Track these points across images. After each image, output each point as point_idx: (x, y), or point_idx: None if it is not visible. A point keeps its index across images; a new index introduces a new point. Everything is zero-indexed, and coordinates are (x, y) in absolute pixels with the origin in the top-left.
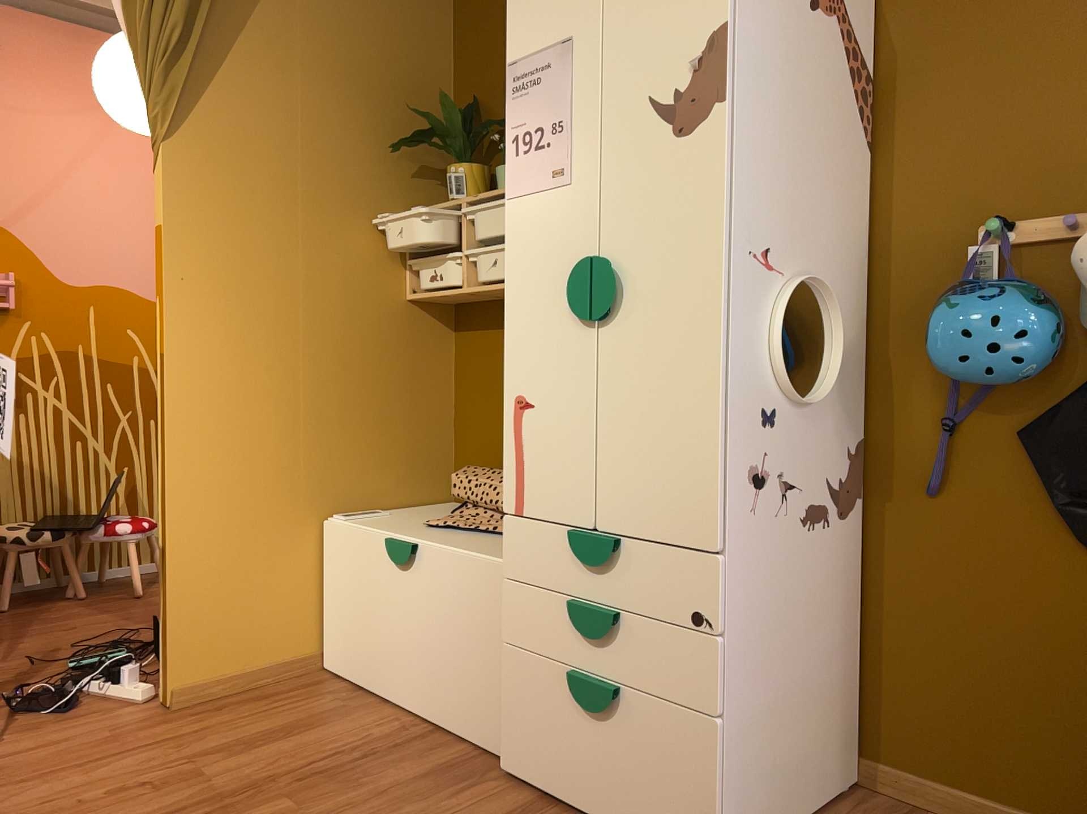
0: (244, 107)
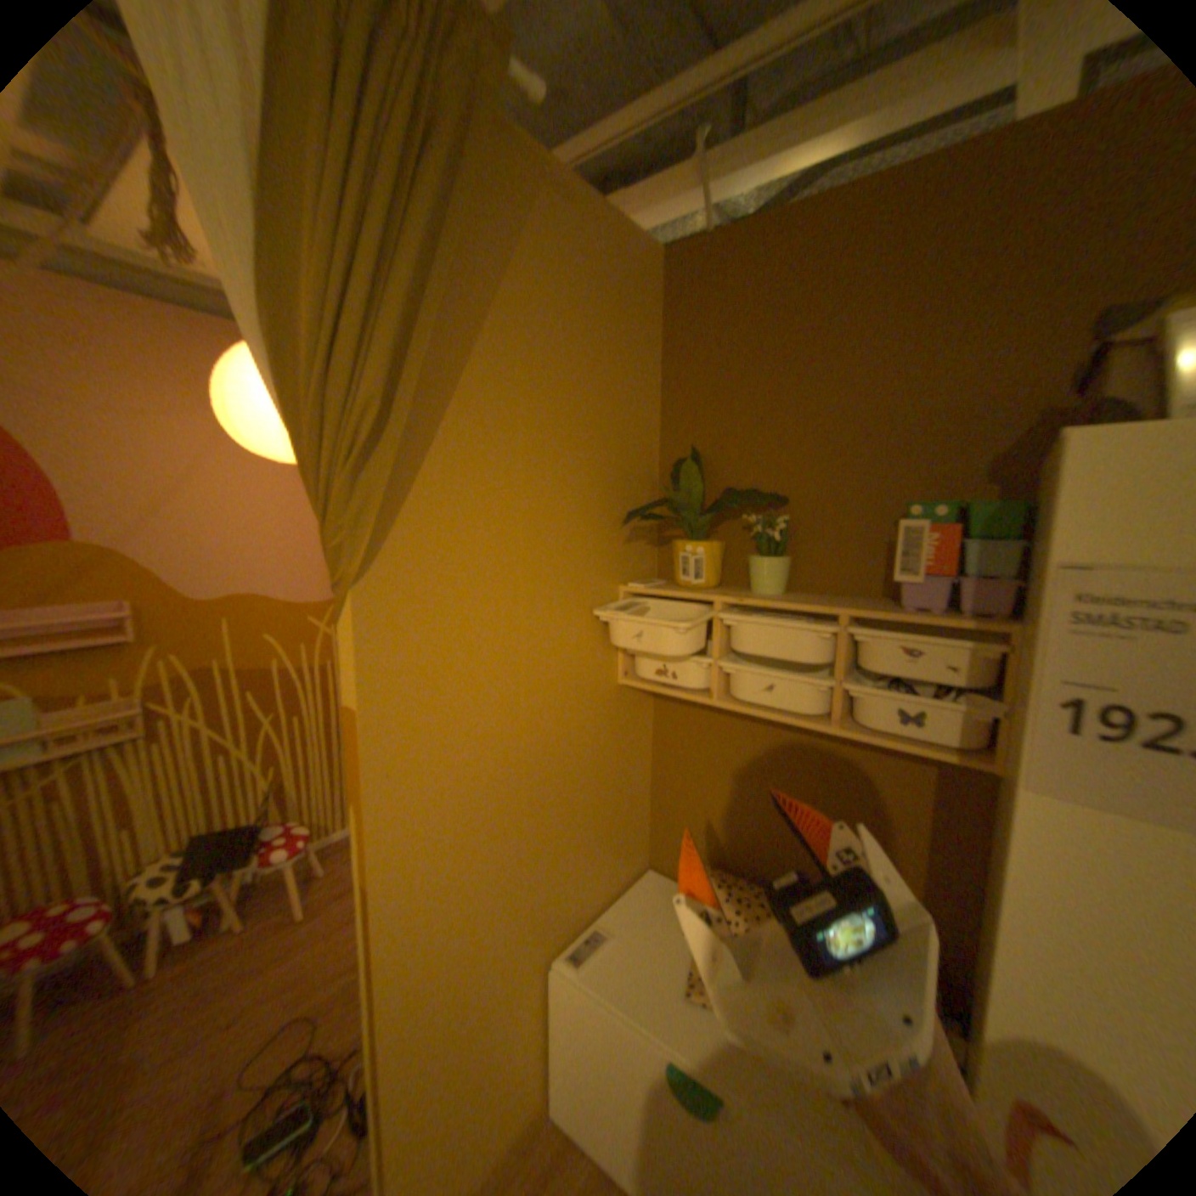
0: (456, 502)
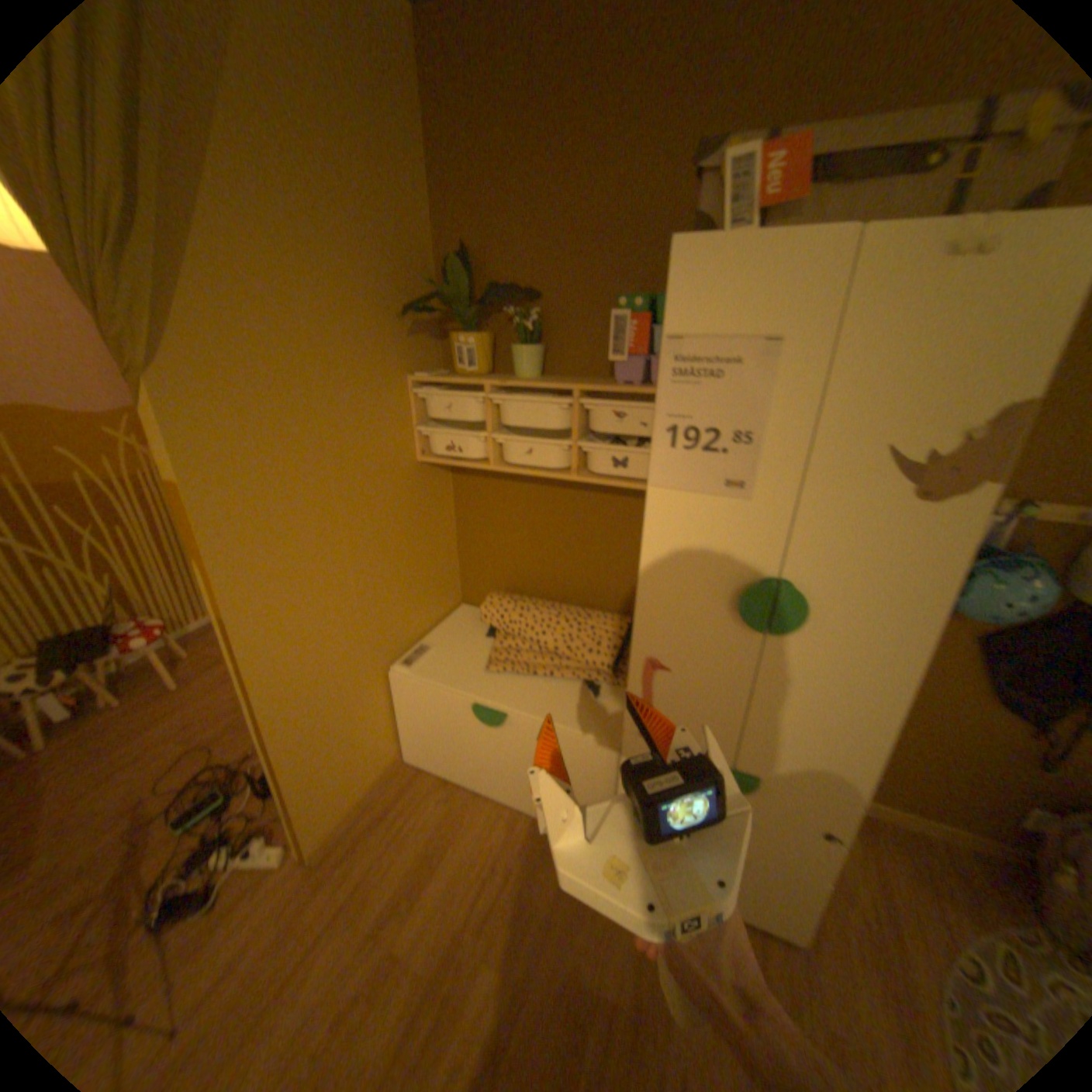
0: (228, 292)
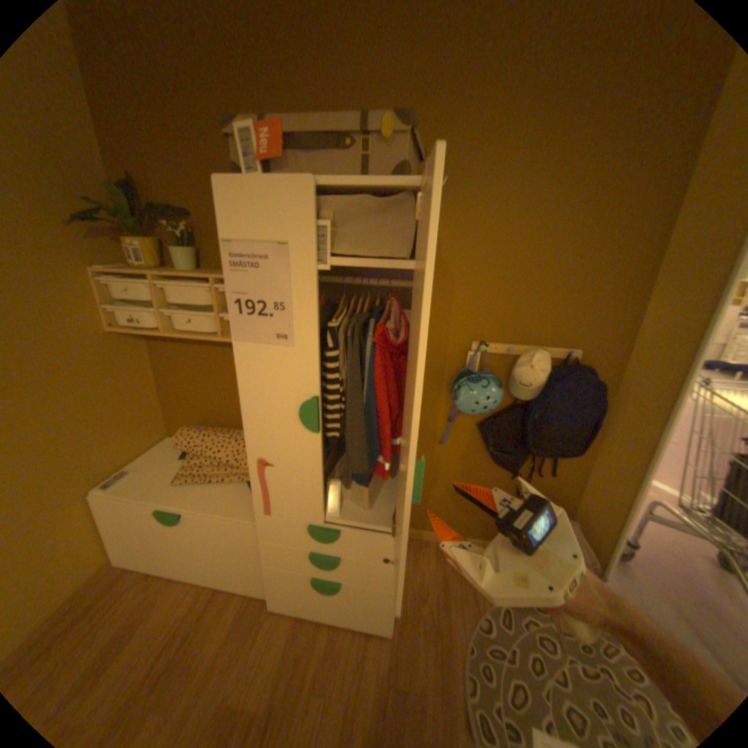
0: None
